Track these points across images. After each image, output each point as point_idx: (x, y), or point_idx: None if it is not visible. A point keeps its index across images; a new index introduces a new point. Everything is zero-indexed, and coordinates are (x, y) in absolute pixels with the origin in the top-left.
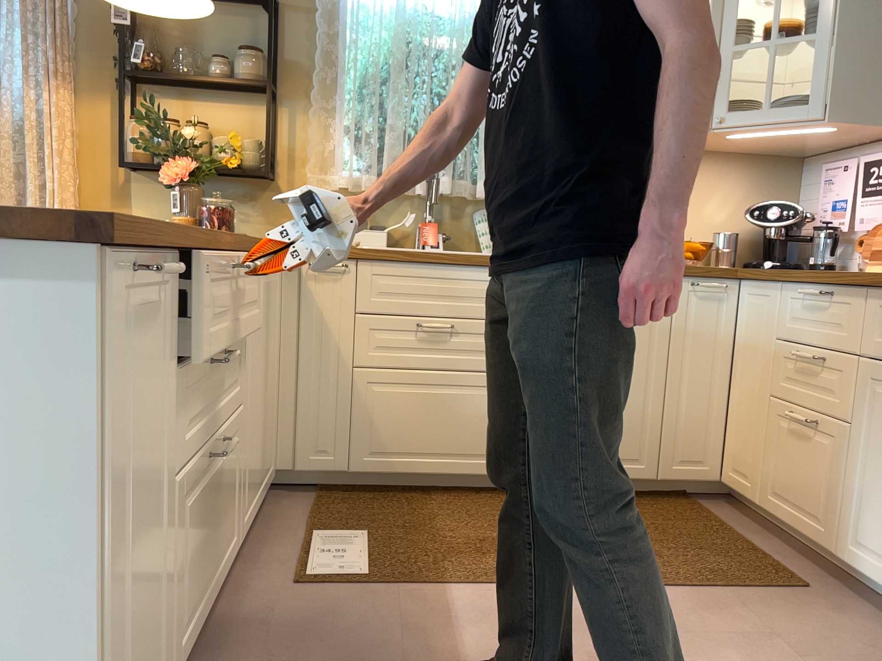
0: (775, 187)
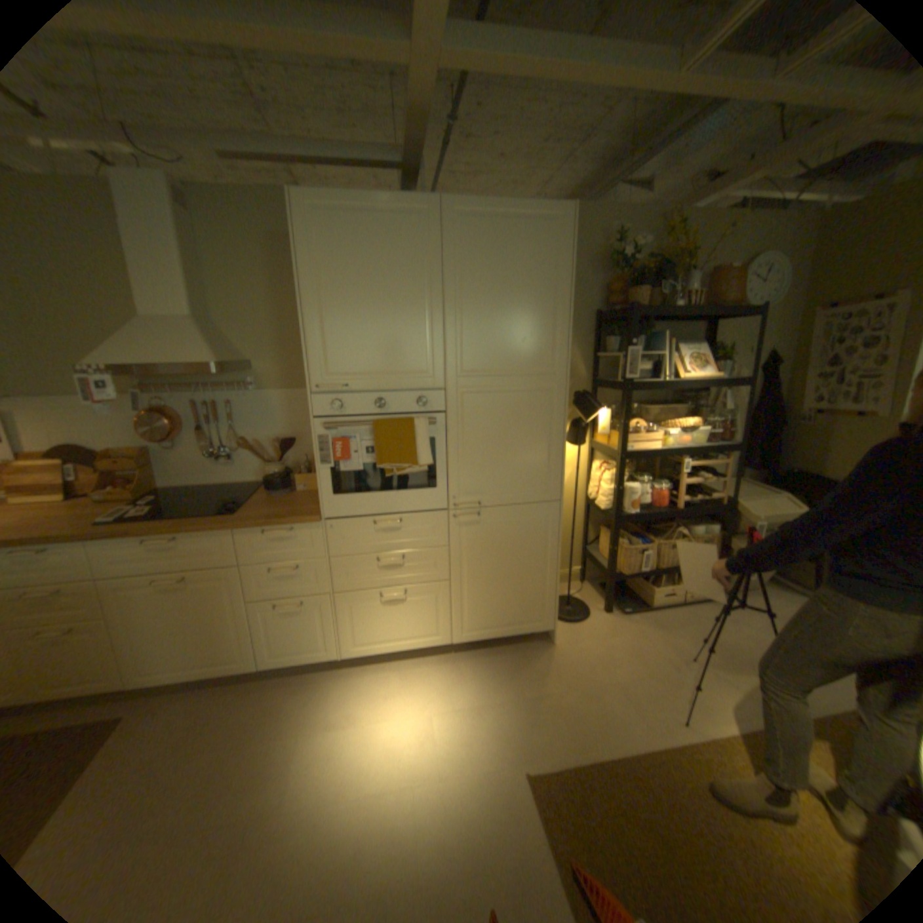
0: None
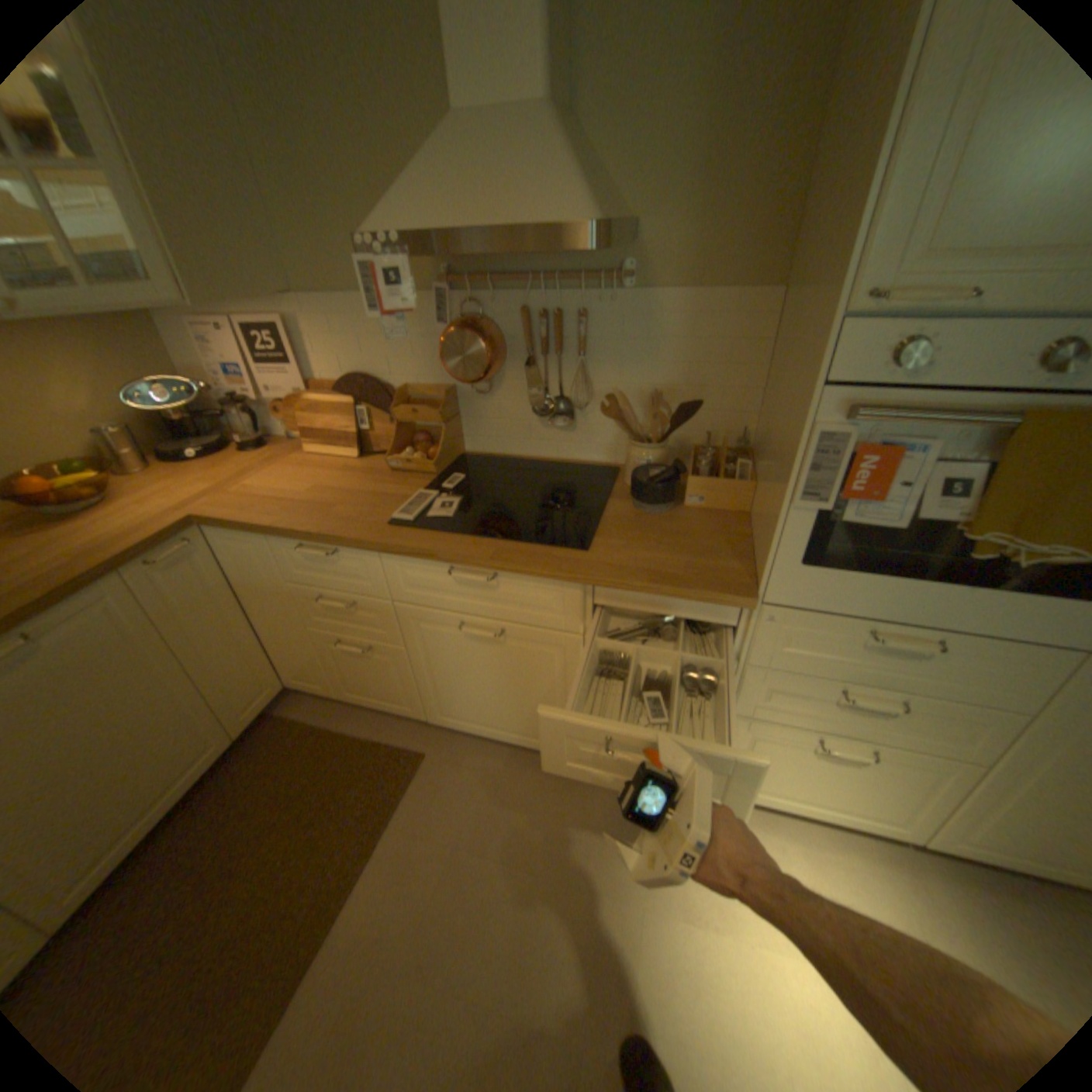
0: (128, 344)
